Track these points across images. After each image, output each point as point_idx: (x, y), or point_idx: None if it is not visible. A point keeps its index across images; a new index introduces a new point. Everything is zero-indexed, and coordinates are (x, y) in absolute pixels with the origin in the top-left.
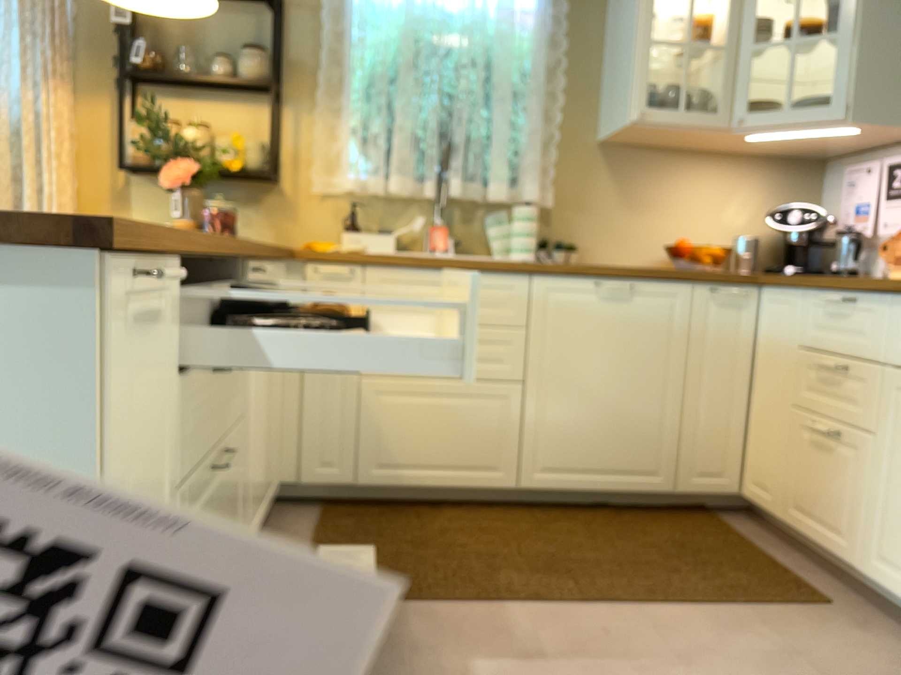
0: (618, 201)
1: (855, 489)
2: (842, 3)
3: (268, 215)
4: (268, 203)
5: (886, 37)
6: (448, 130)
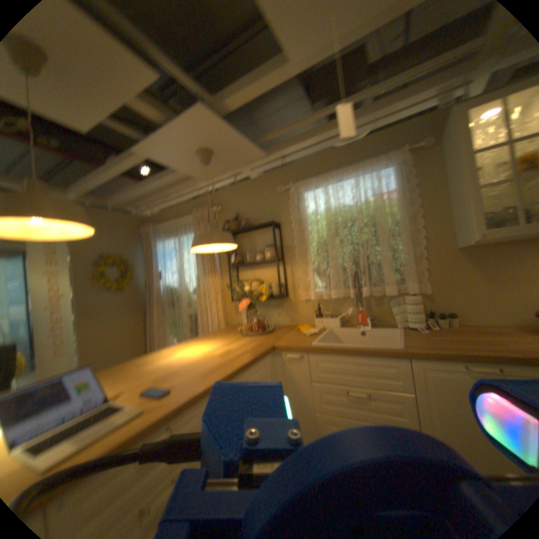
0: (485, 282)
1: None
2: None
3: (286, 312)
4: (285, 307)
5: None
6: (359, 262)
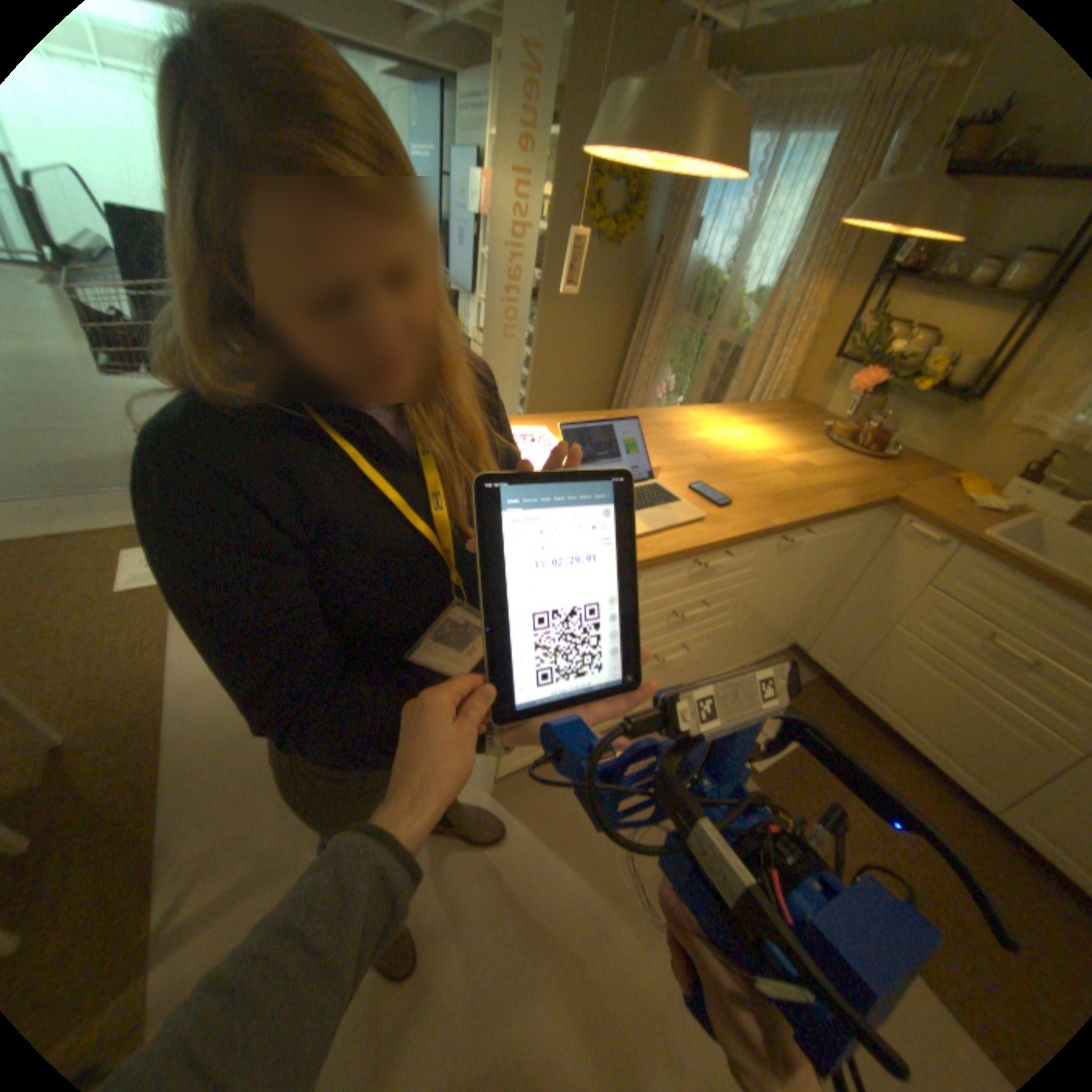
0: None
1: None
2: None
3: (950, 427)
4: (957, 417)
5: None
6: None
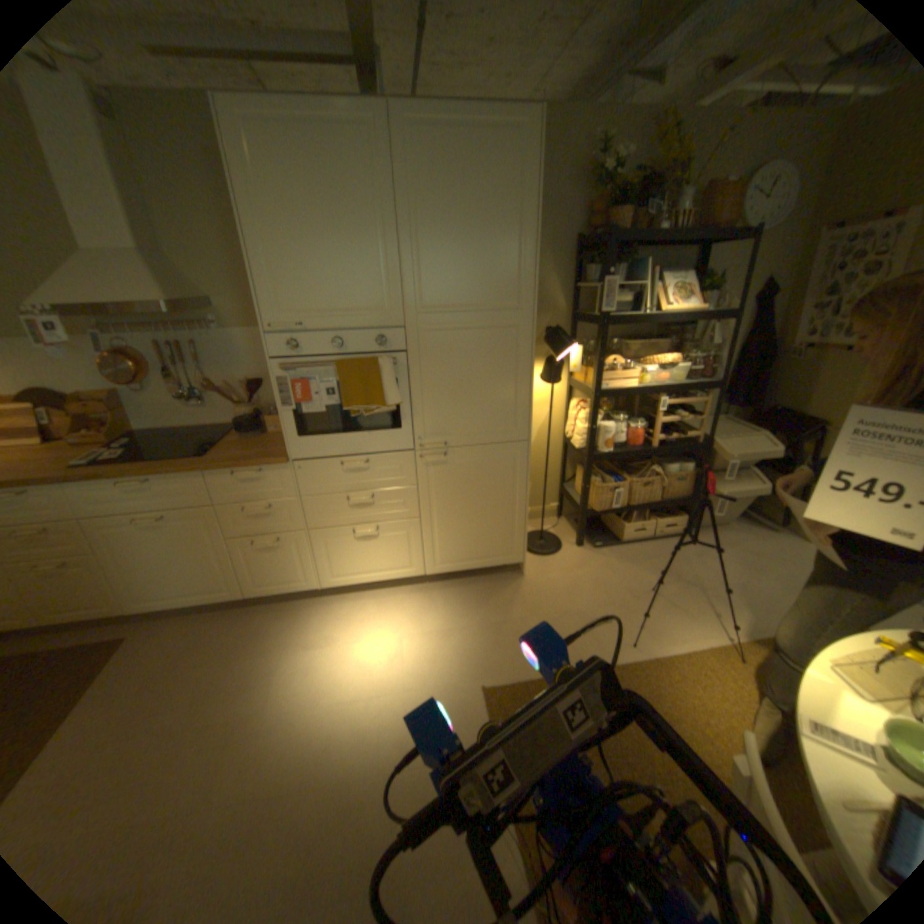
0: None
1: (92, 585)
2: None
3: None
4: None
5: None
6: None
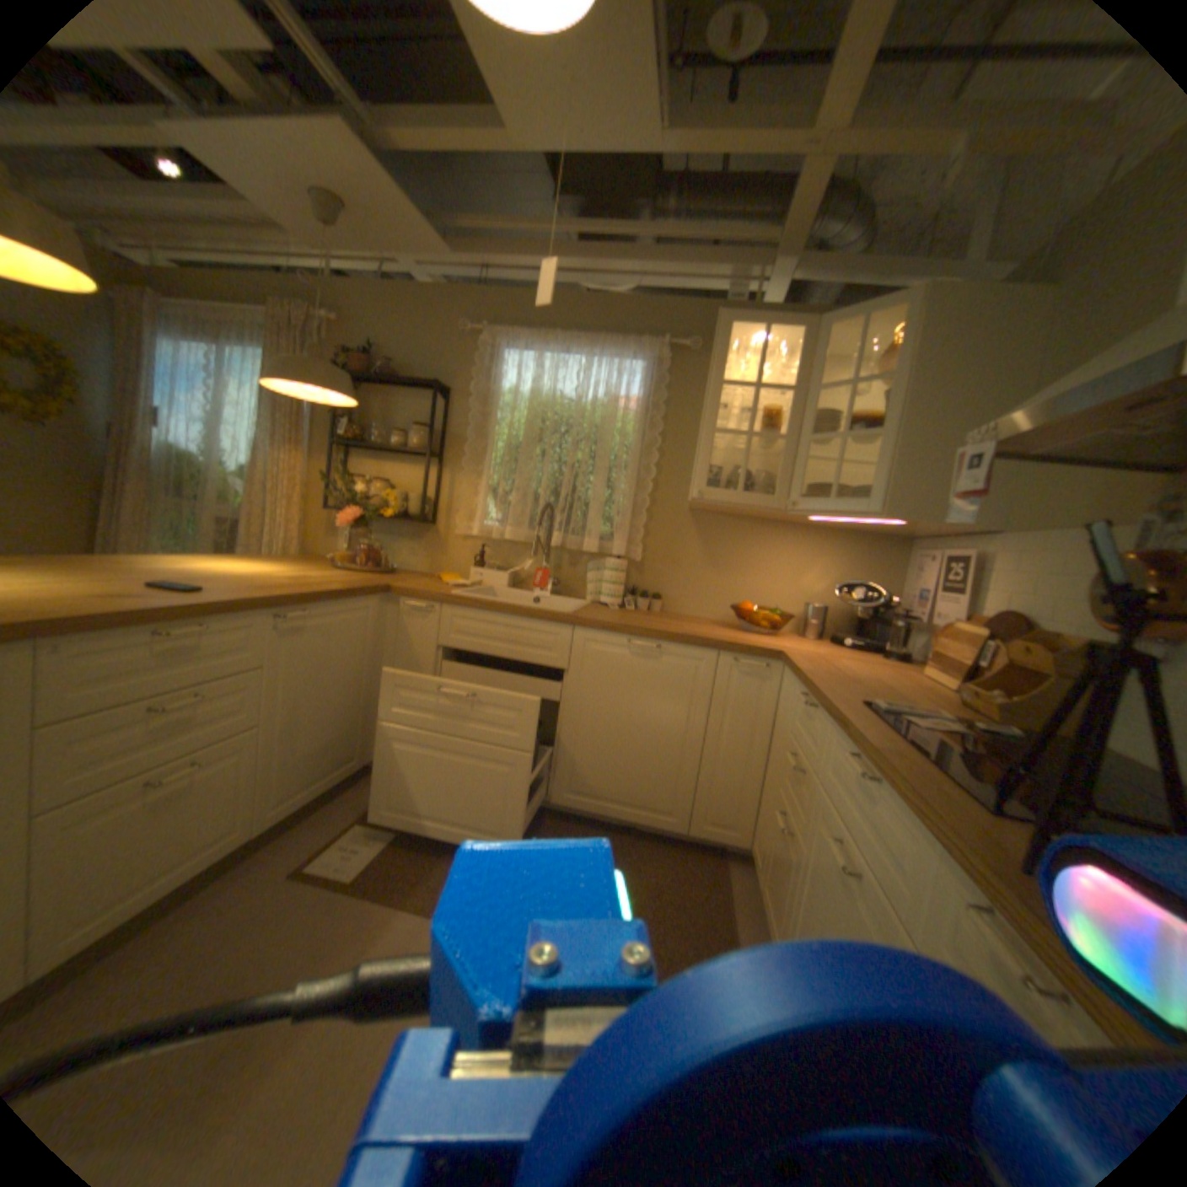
0: (702, 562)
1: (791, 897)
2: (894, 403)
3: (425, 548)
4: (426, 540)
5: (929, 438)
6: (561, 493)
